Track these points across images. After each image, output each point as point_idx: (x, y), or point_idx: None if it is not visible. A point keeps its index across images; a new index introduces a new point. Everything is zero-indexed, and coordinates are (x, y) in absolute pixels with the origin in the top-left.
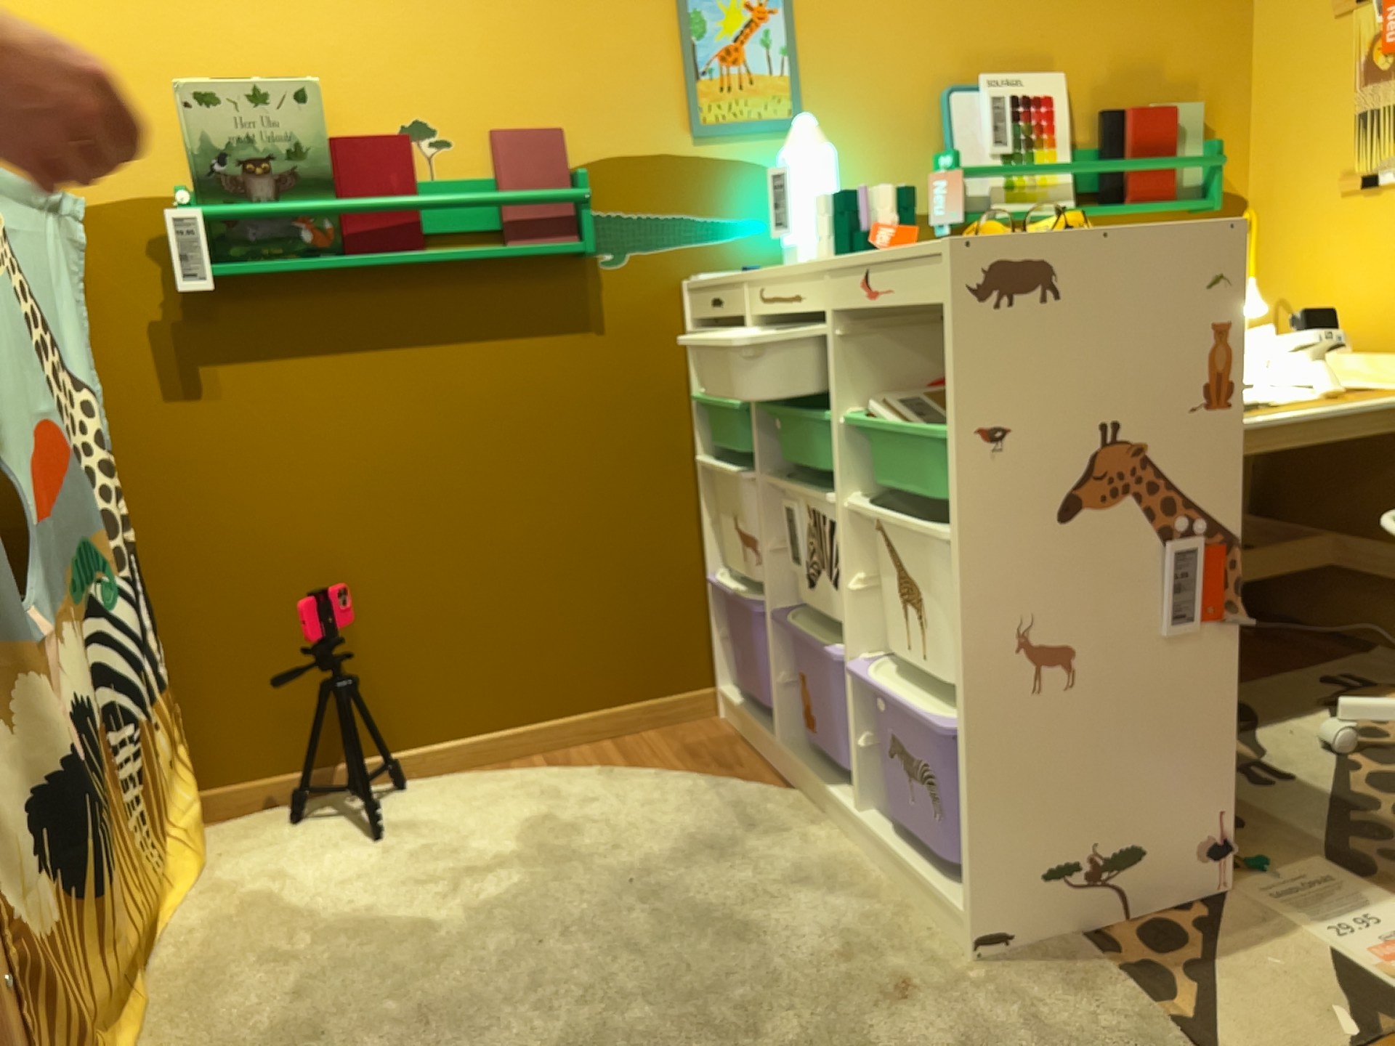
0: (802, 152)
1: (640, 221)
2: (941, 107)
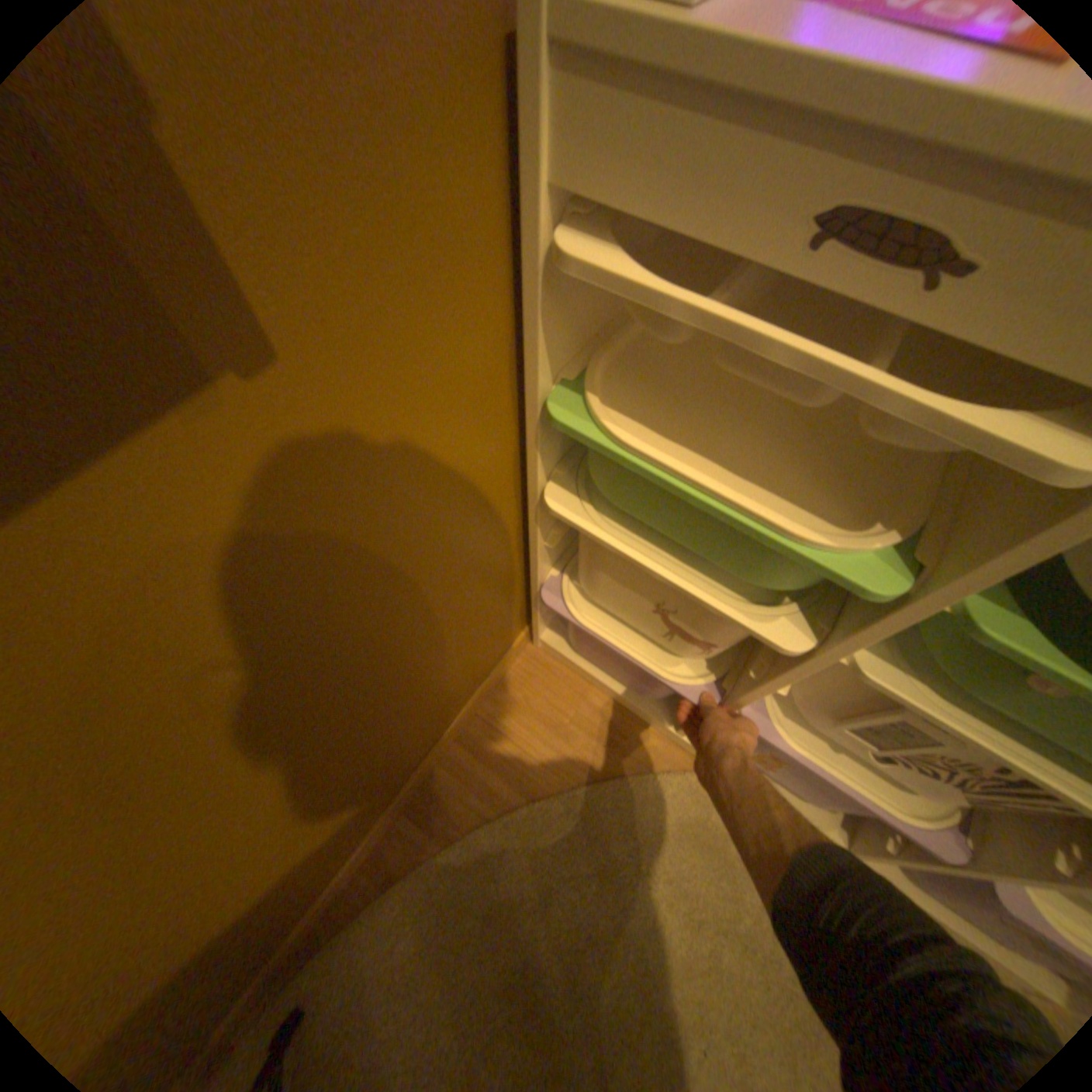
0: None
1: None
2: None
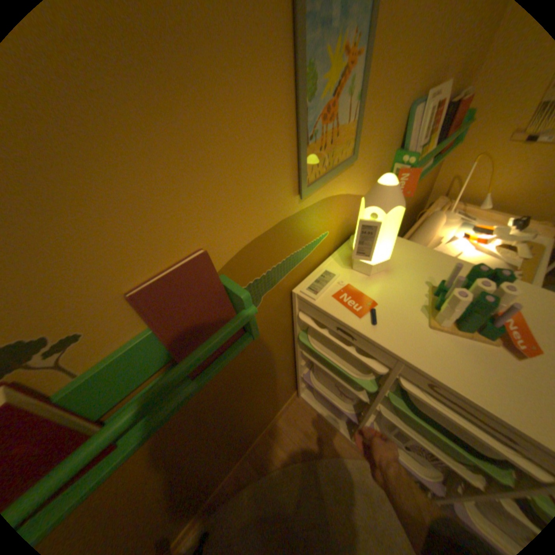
0: (392, 209)
1: (269, 274)
2: (409, 116)
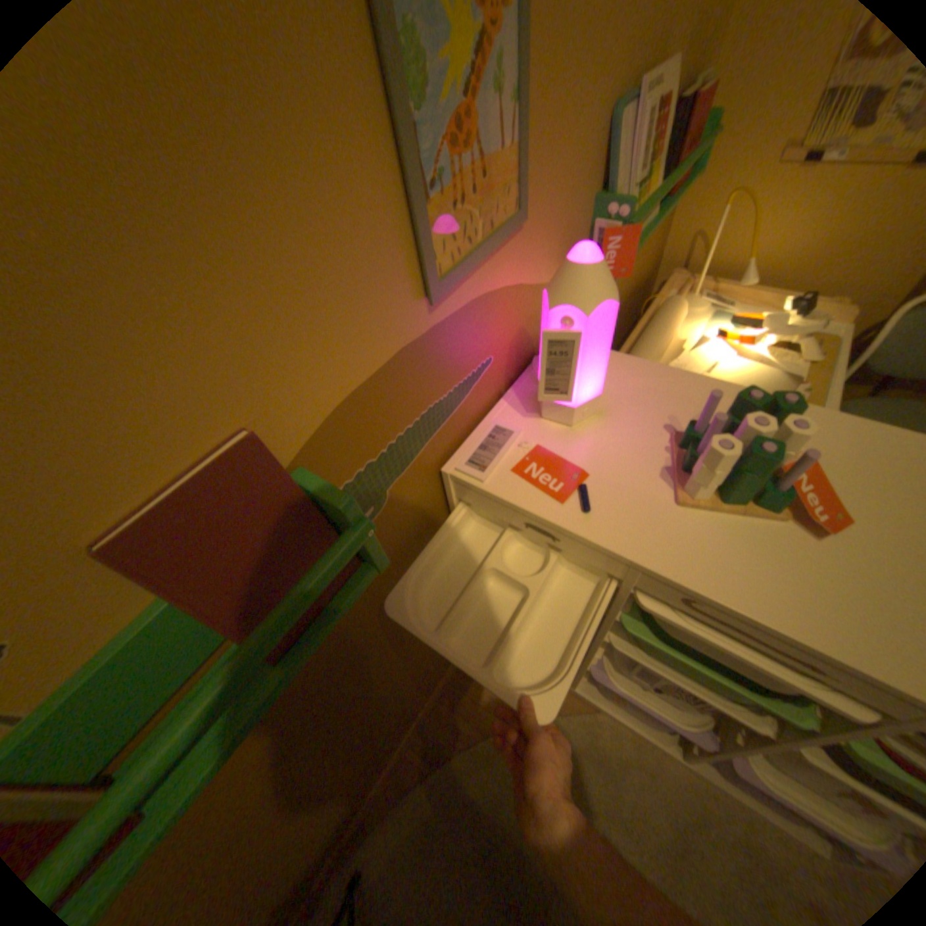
0: (597, 307)
1: (394, 449)
2: (611, 129)
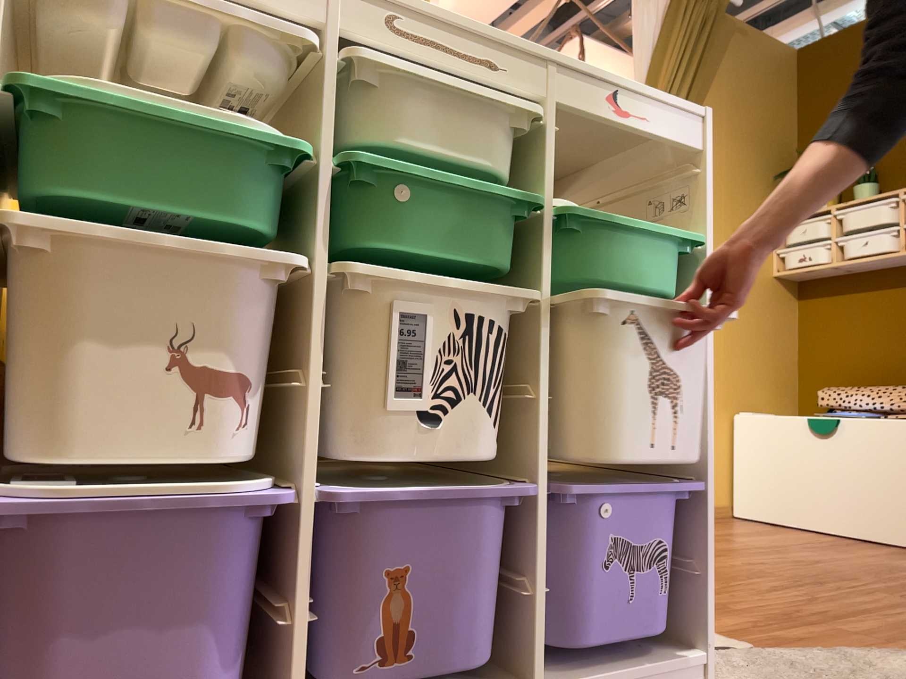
0: None
1: None
2: None
